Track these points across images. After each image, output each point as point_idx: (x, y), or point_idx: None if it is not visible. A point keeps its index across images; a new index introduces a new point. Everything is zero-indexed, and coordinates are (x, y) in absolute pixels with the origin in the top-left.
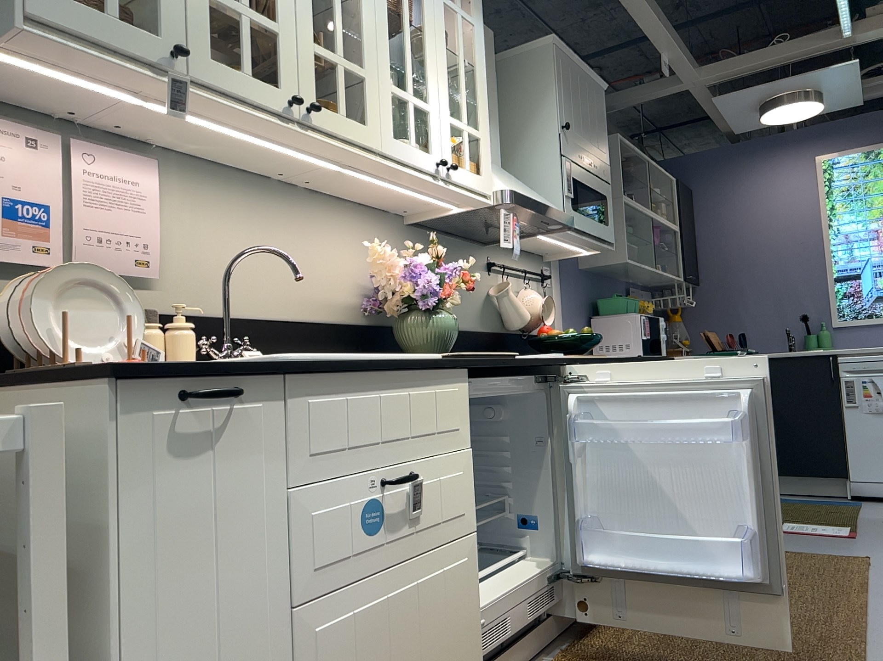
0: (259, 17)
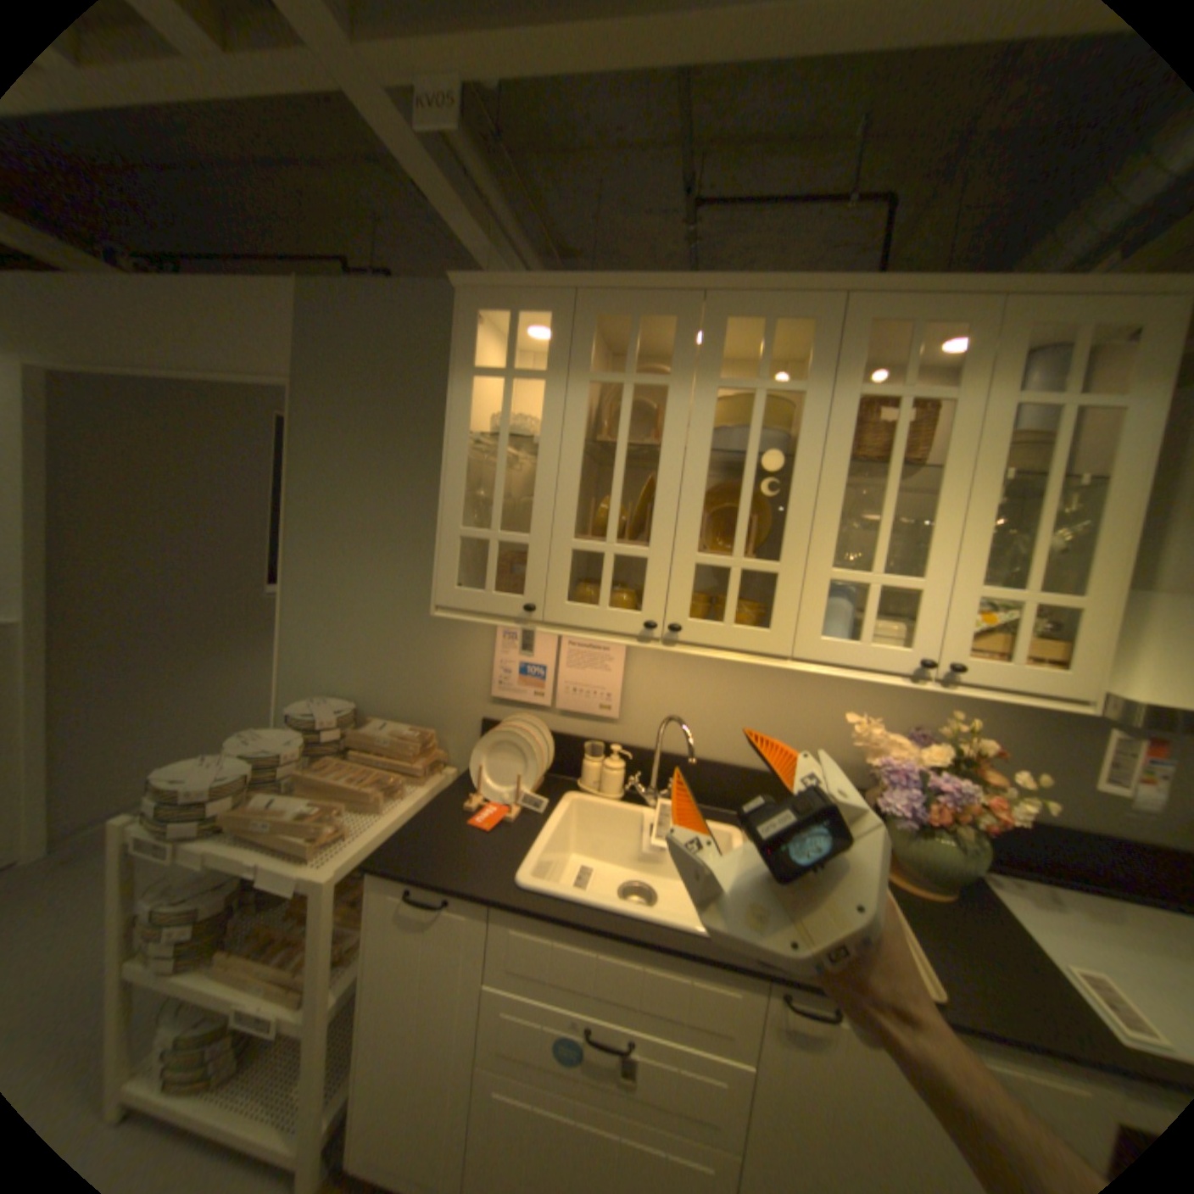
0: (626, 548)
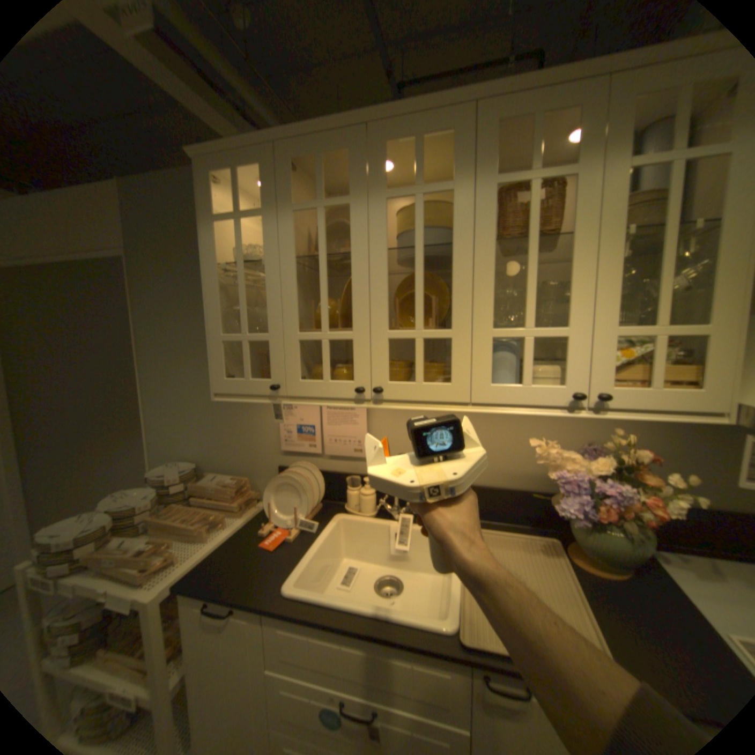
0: (336, 334)
